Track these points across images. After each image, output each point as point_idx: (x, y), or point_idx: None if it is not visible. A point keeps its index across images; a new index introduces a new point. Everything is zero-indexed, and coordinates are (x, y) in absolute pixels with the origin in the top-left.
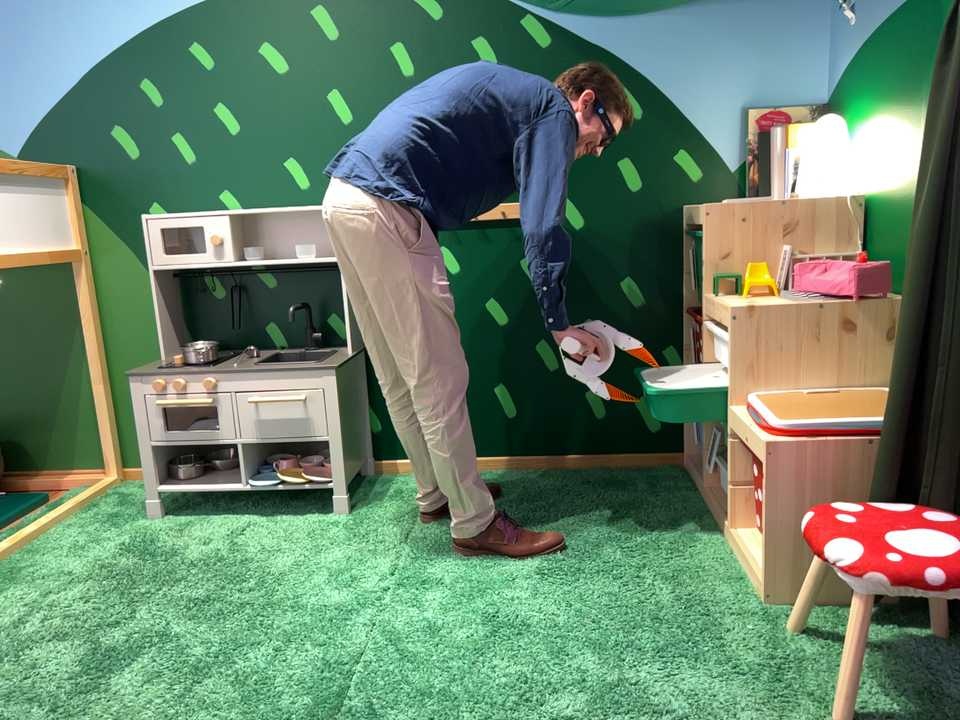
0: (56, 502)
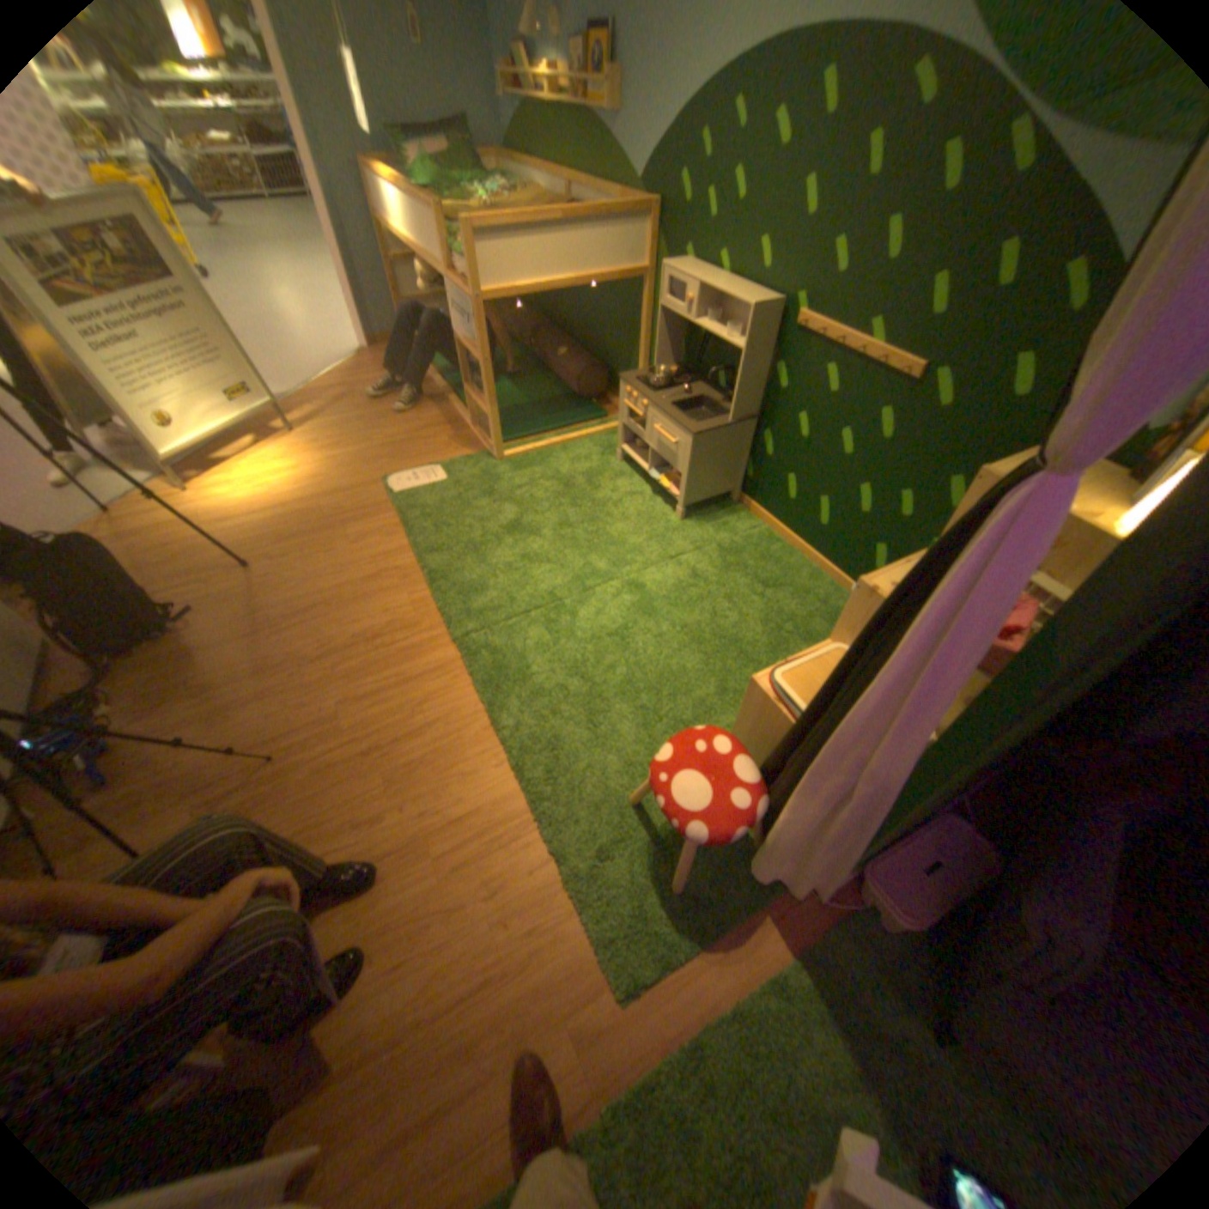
0: (606, 423)
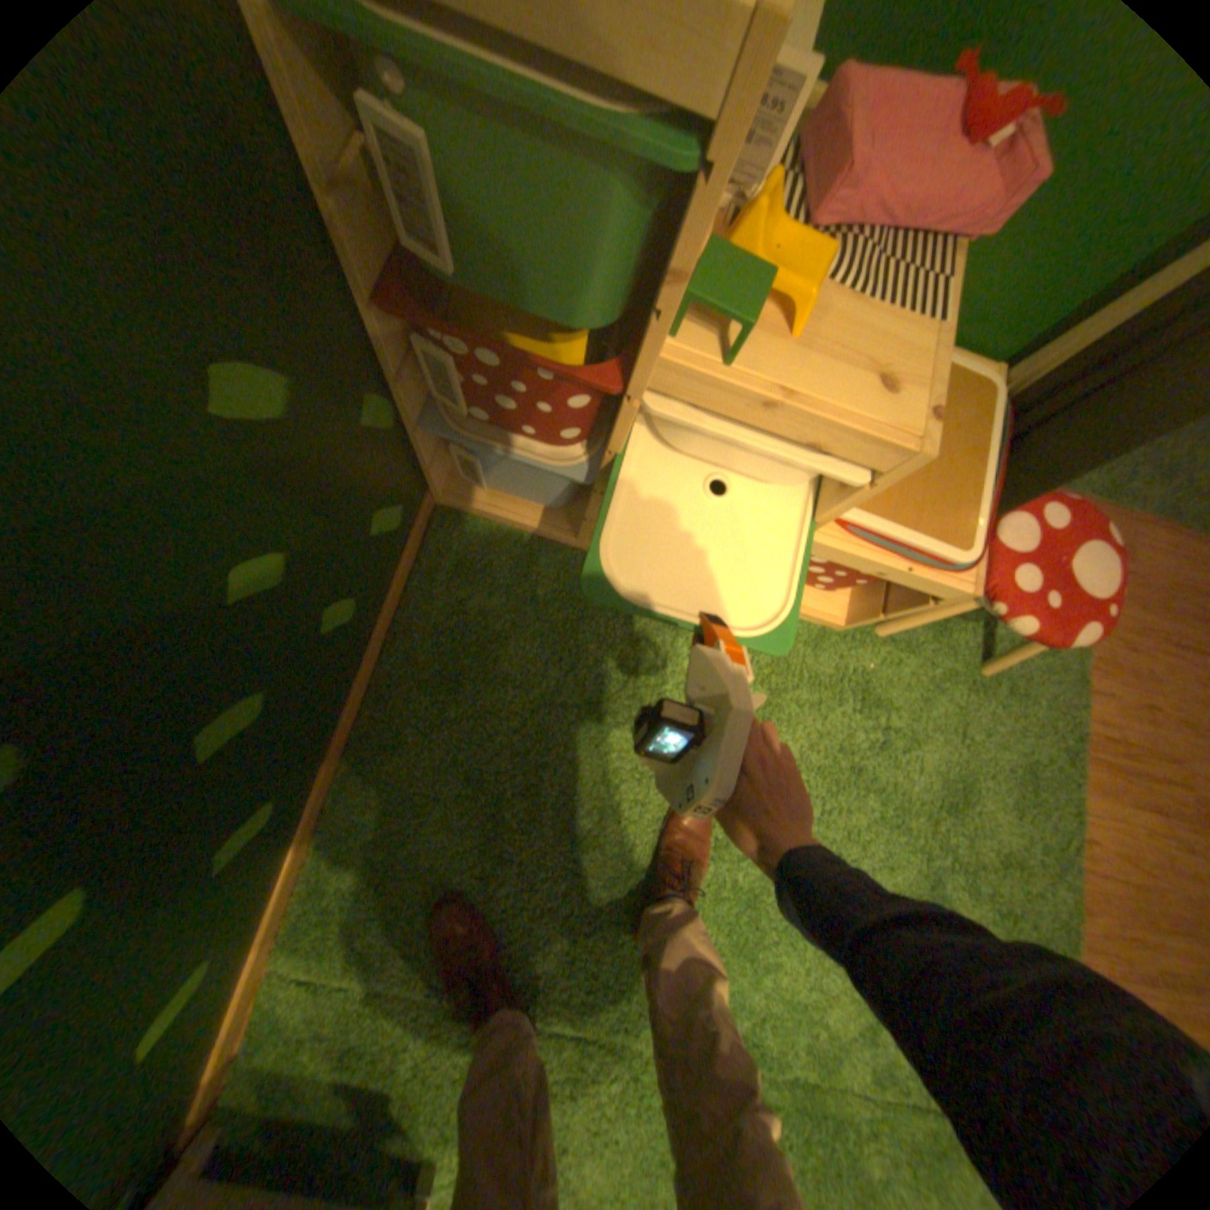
0: None
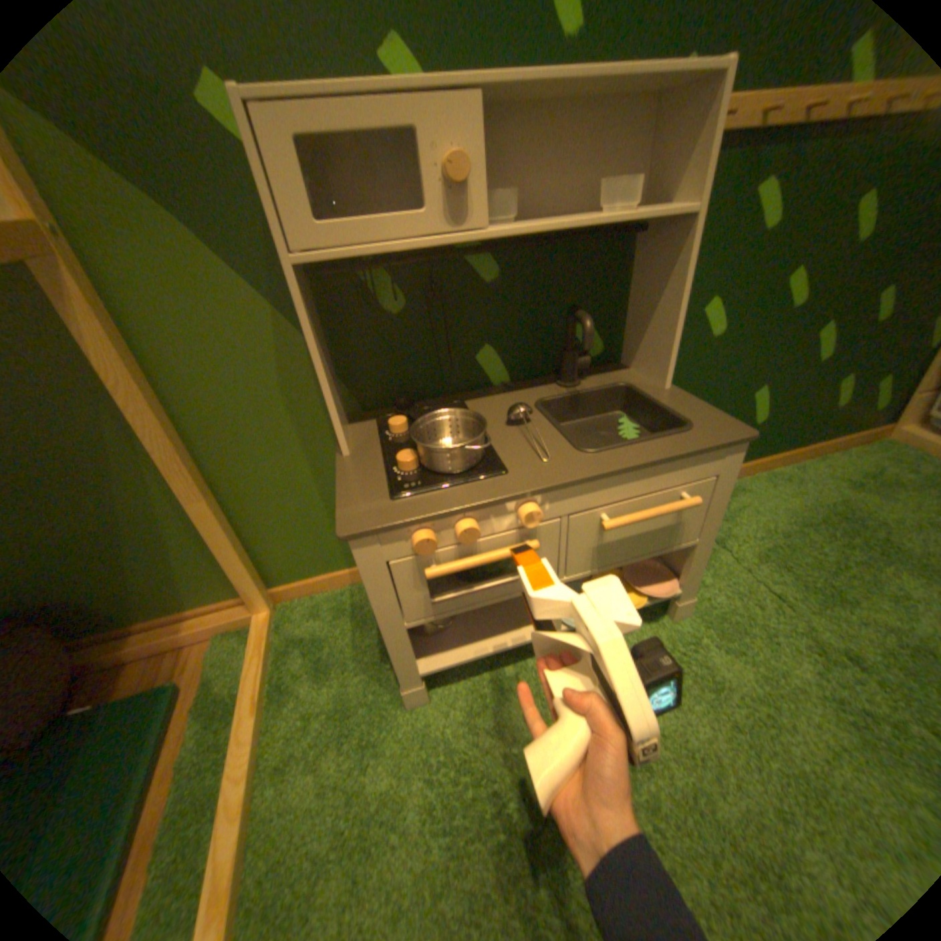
0: (201, 692)
